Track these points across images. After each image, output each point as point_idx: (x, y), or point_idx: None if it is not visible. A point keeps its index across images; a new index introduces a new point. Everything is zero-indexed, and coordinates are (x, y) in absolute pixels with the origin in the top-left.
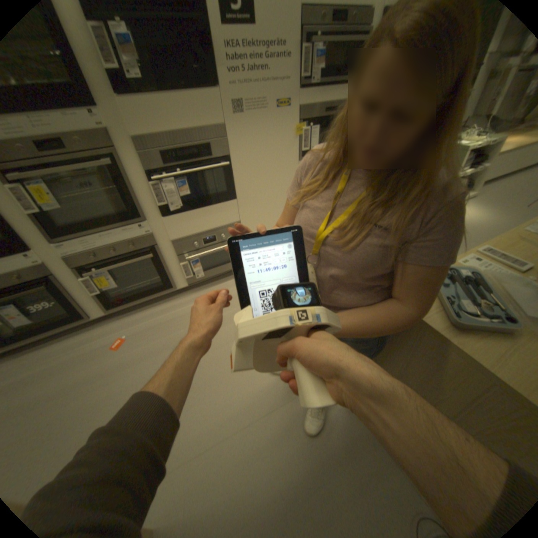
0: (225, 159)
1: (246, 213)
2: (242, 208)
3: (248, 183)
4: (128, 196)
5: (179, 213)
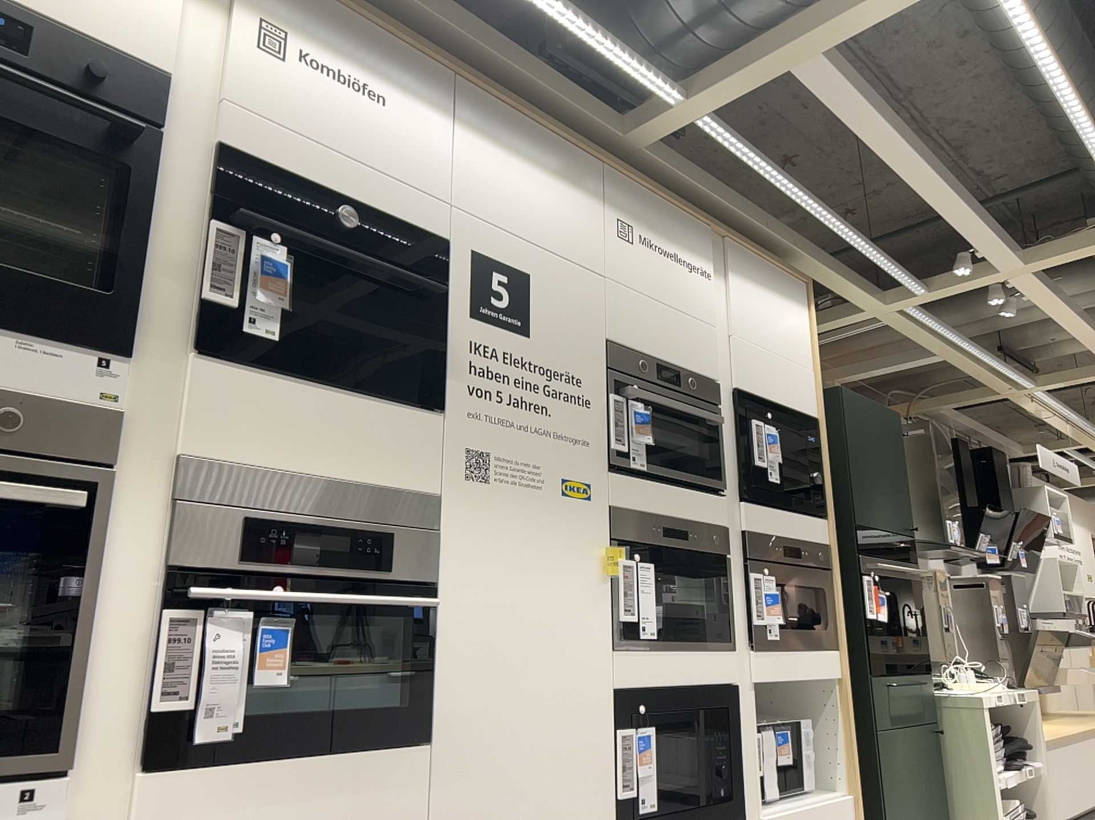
0: (424, 594)
1: (456, 814)
2: (445, 791)
3: (477, 690)
4: (64, 644)
5: (219, 764)
